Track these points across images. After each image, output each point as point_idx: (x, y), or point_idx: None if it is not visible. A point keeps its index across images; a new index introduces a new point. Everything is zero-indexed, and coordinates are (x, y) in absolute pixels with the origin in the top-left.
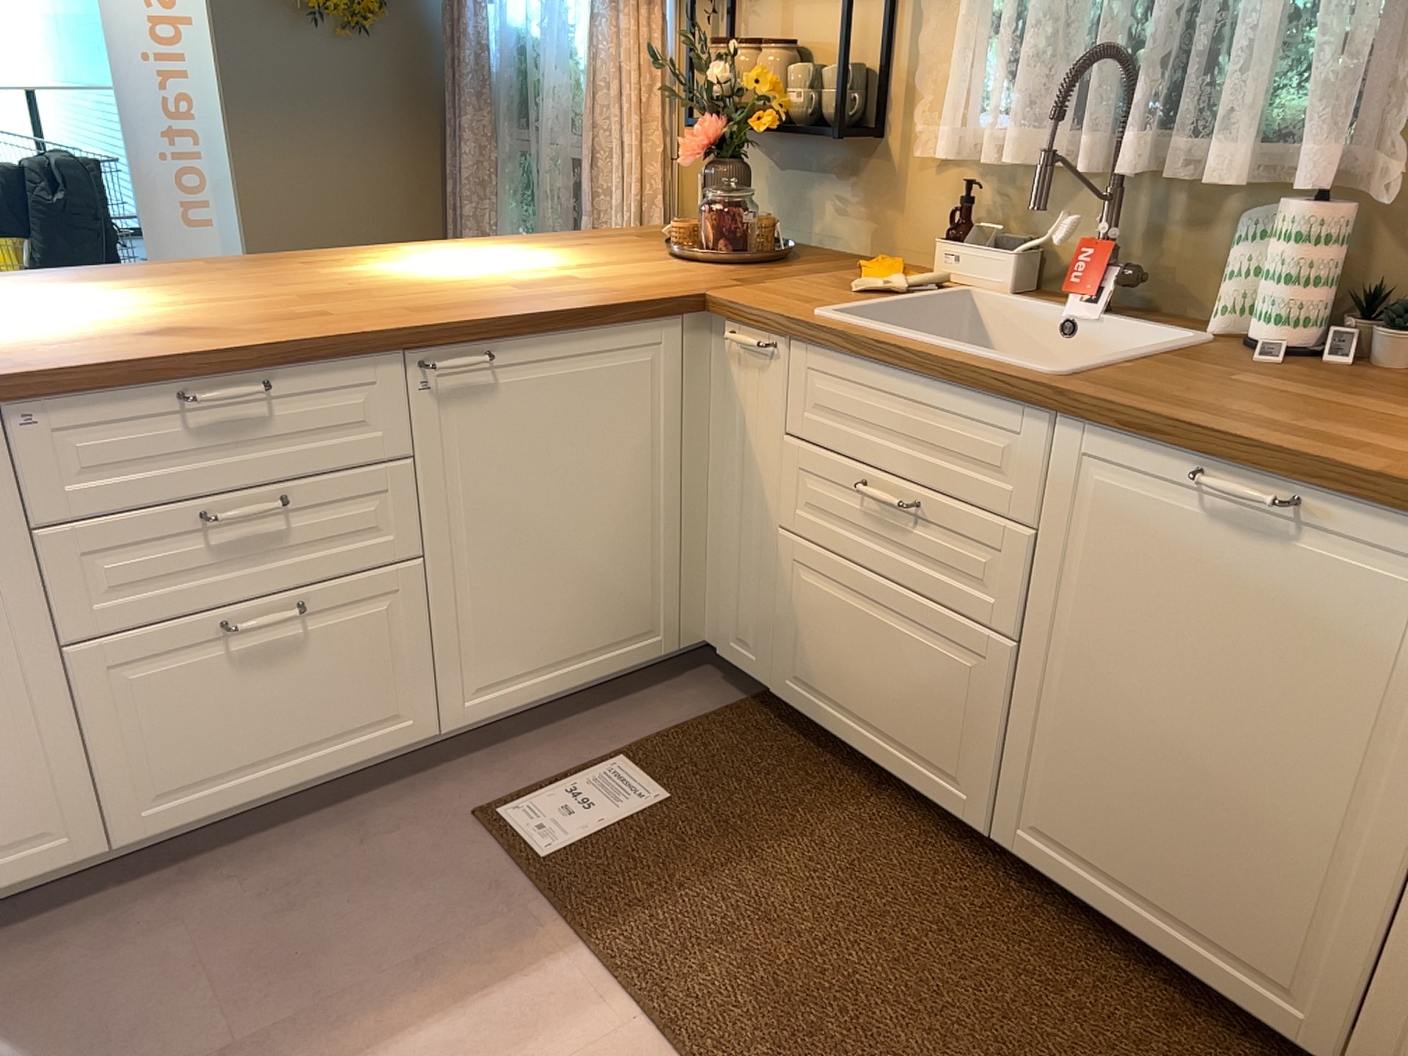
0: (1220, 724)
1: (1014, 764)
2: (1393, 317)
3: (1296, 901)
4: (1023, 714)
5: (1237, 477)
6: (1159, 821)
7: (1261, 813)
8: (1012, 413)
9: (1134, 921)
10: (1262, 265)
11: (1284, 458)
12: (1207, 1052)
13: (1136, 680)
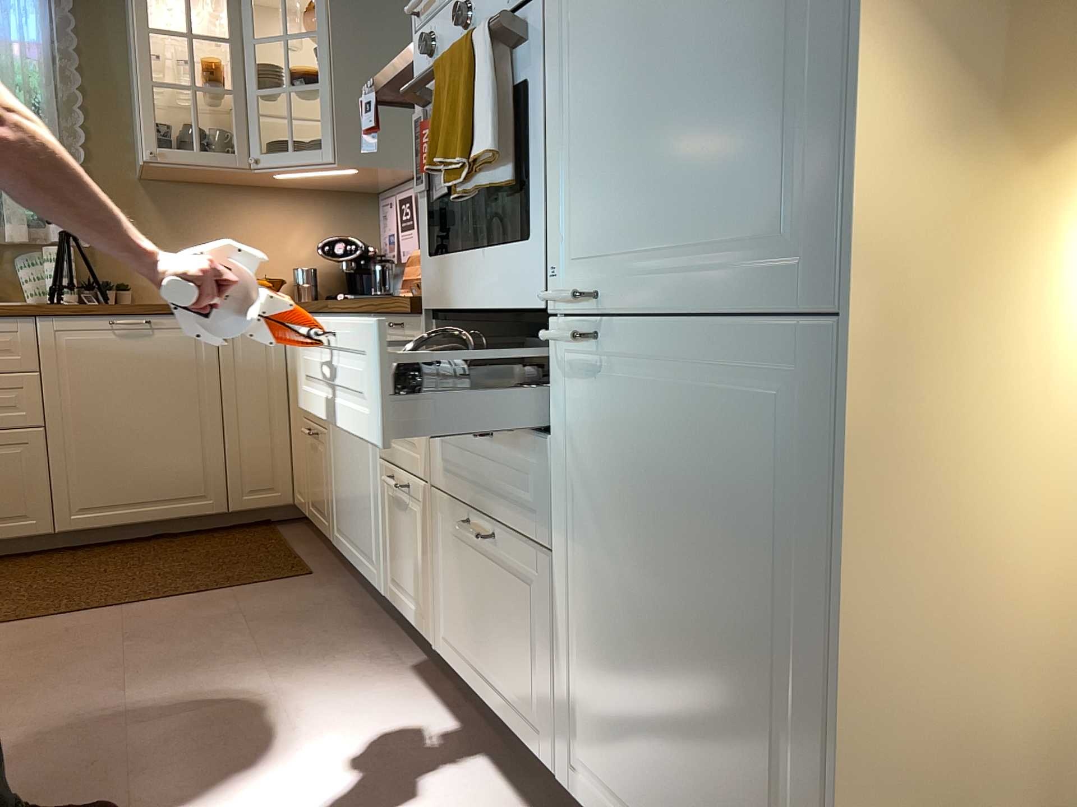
0: (147, 412)
1: (60, 485)
2: (104, 285)
3: (195, 459)
4: (57, 459)
5: (125, 319)
6: (136, 465)
7: (172, 436)
8: (10, 323)
9: (140, 515)
10: (41, 274)
11: (140, 307)
12: (187, 541)
13: (109, 413)
